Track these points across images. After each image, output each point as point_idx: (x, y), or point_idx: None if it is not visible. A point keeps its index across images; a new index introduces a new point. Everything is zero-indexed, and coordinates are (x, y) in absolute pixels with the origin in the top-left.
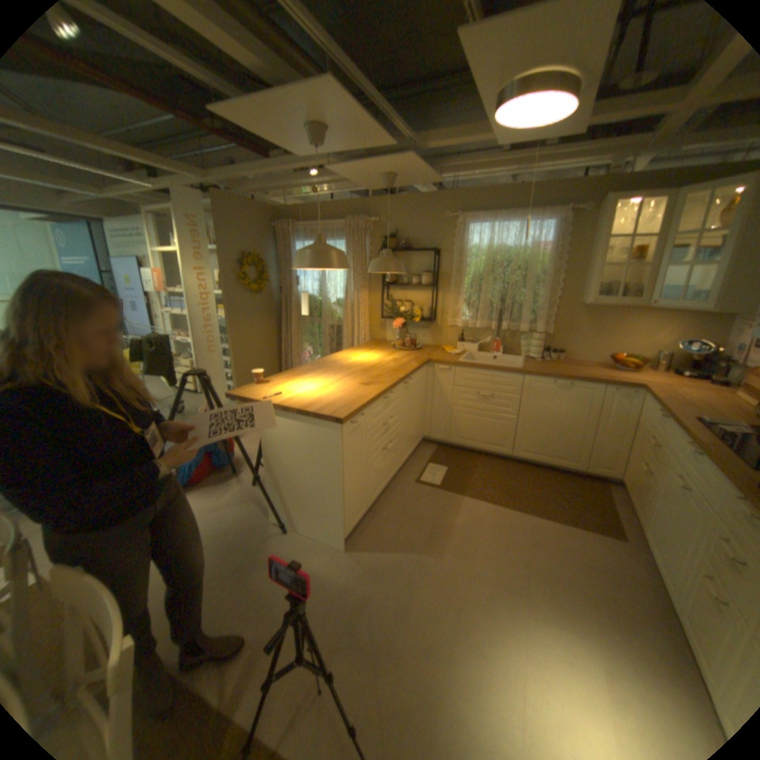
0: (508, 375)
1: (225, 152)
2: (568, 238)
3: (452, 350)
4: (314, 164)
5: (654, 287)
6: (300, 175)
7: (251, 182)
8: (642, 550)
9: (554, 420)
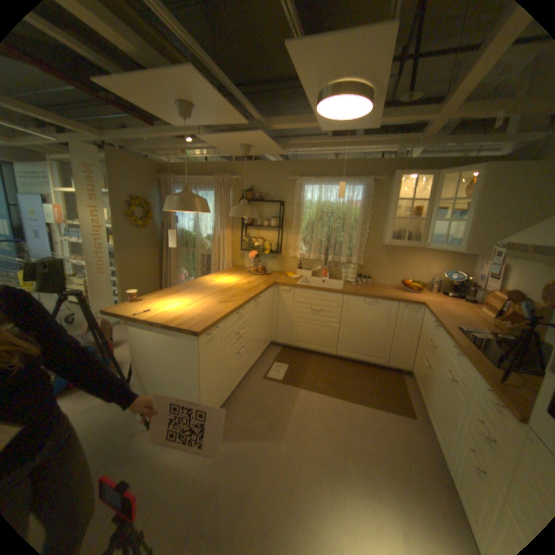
0: (332, 294)
1: (120, 120)
2: (371, 199)
3: (293, 275)
4: (189, 134)
5: (428, 235)
6: (179, 141)
7: (140, 144)
8: (427, 426)
9: (364, 328)
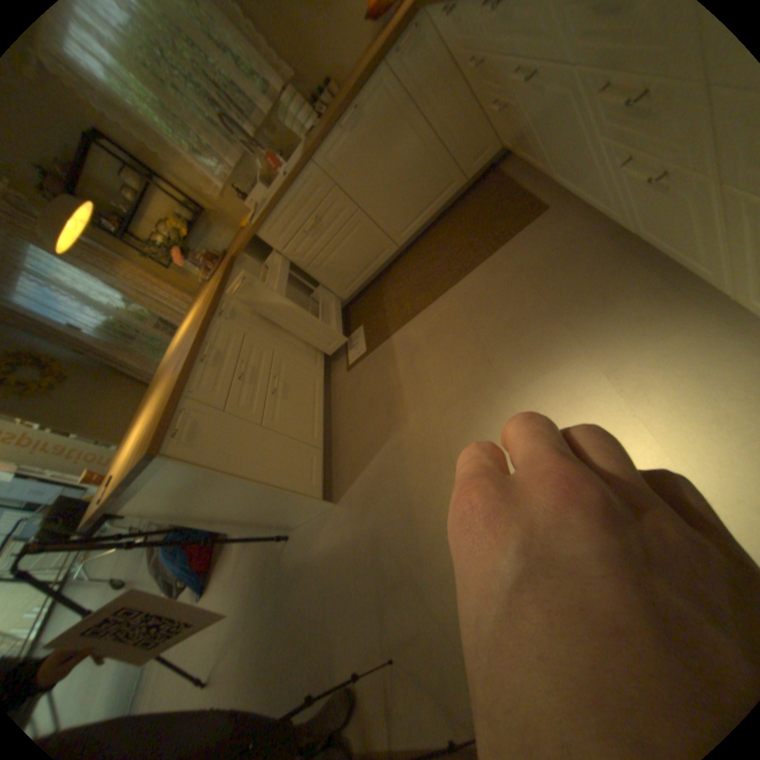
0: (301, 177)
1: None
2: None
3: (249, 217)
4: None
5: None
6: None
7: None
8: (567, 196)
9: (389, 167)
